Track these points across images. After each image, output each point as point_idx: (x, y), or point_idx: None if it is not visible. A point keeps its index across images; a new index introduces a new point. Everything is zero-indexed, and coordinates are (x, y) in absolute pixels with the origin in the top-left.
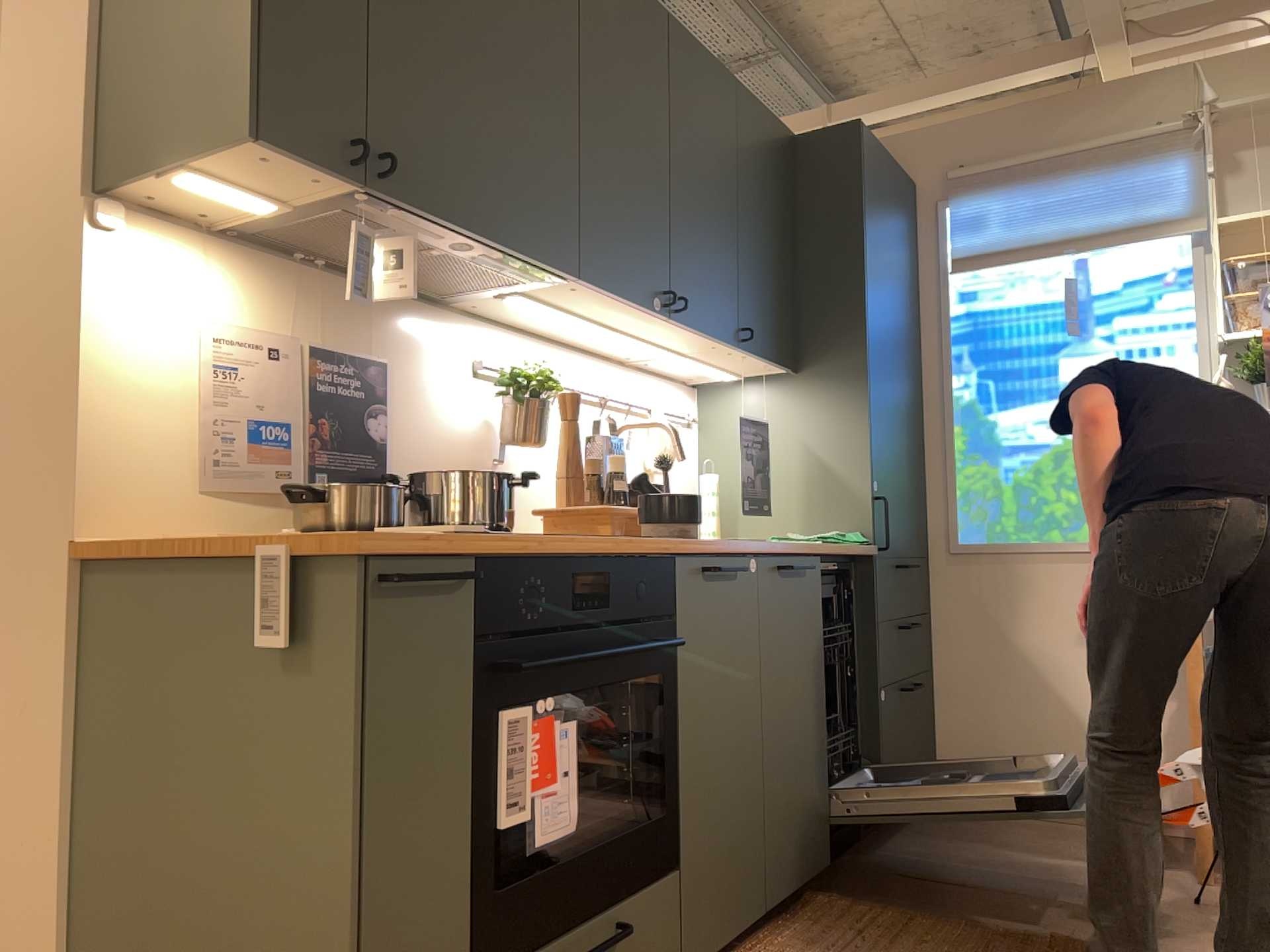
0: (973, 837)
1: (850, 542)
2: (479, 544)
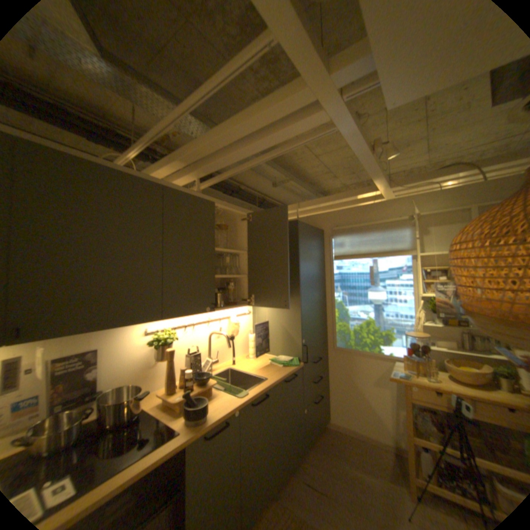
0: (337, 455)
1: (292, 366)
2: None
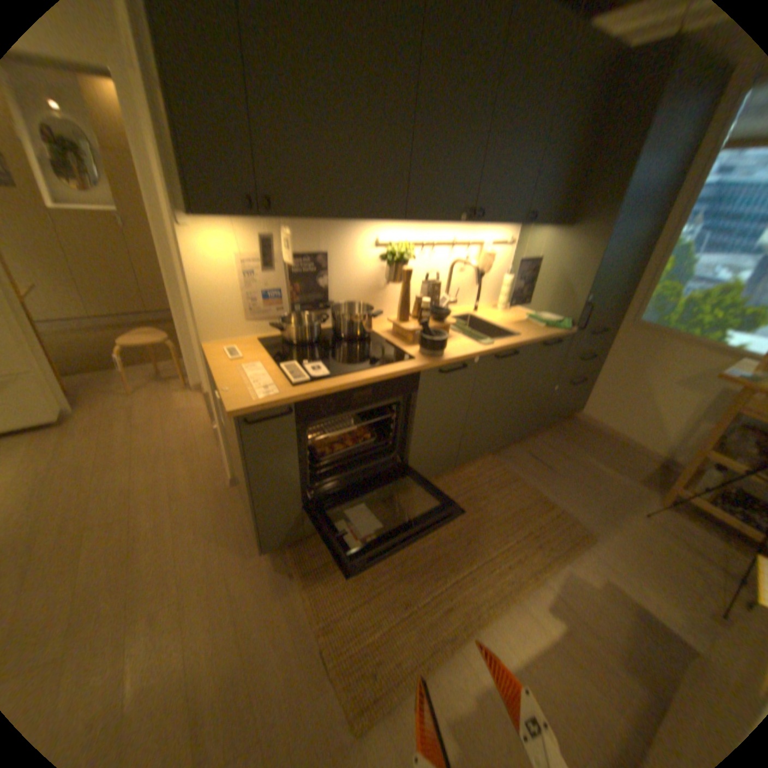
0: (578, 442)
1: (558, 327)
2: (293, 399)
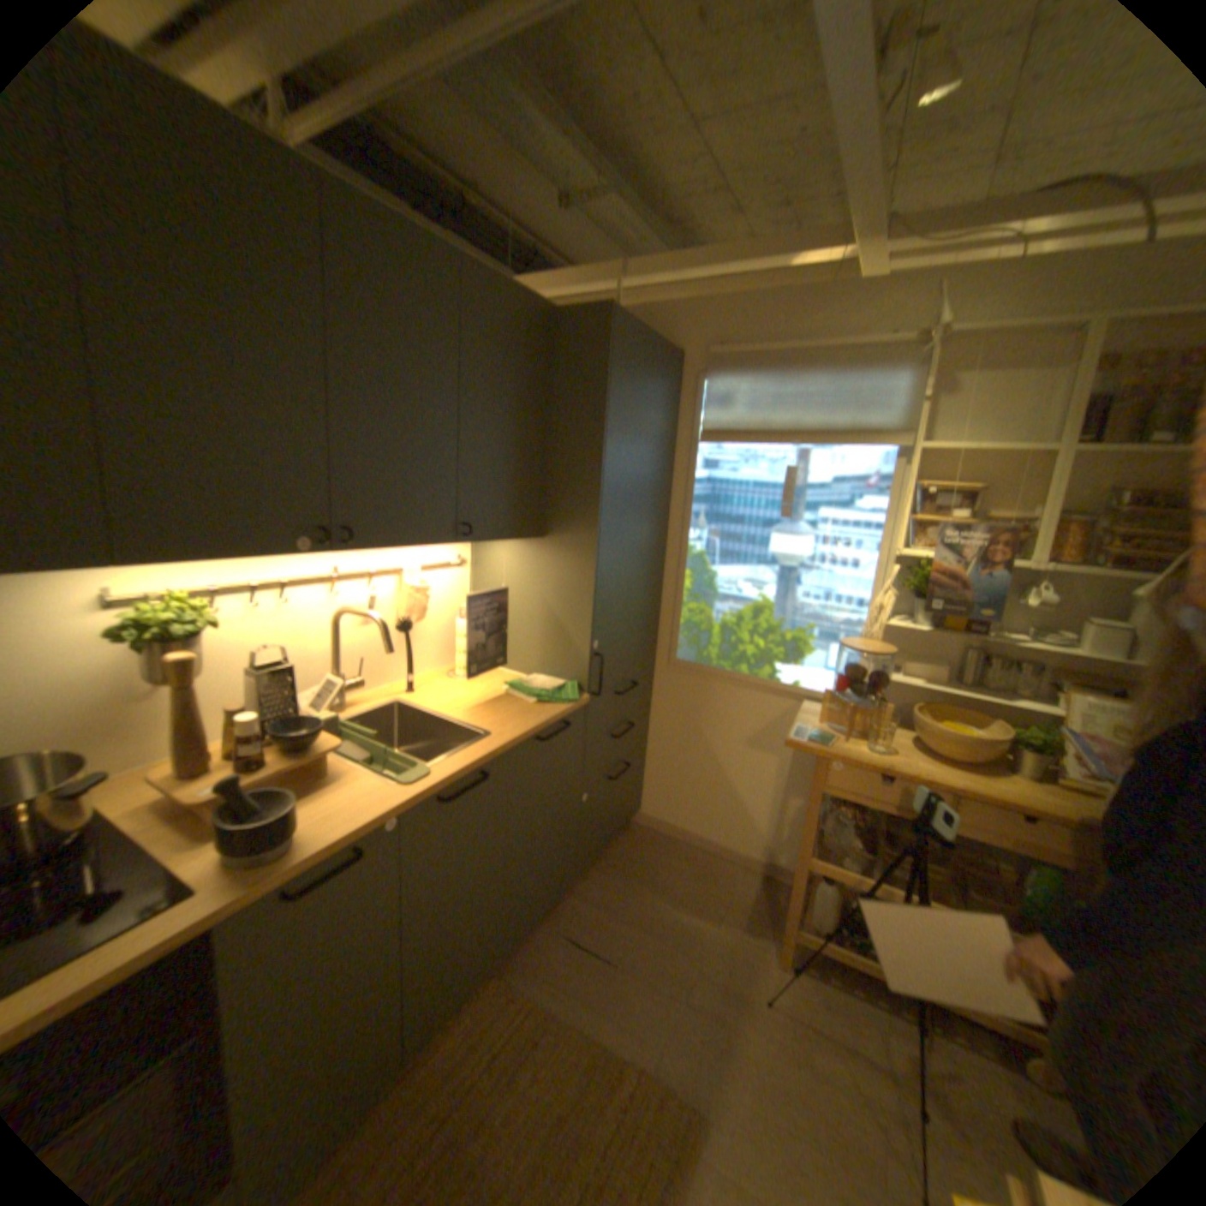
0: (645, 879)
1: (560, 703)
2: None
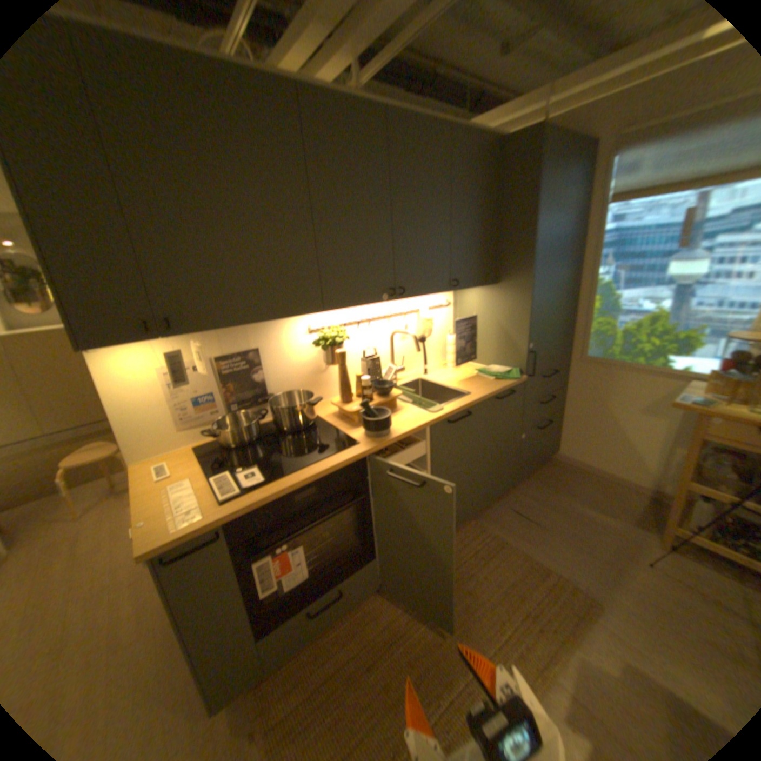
0: (562, 488)
1: (508, 379)
2: (219, 522)
